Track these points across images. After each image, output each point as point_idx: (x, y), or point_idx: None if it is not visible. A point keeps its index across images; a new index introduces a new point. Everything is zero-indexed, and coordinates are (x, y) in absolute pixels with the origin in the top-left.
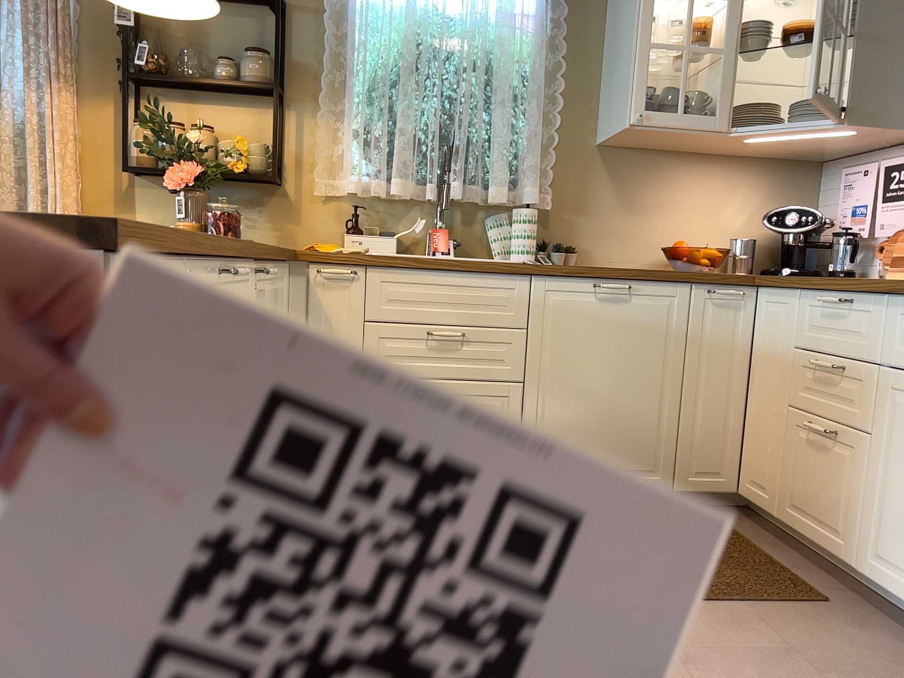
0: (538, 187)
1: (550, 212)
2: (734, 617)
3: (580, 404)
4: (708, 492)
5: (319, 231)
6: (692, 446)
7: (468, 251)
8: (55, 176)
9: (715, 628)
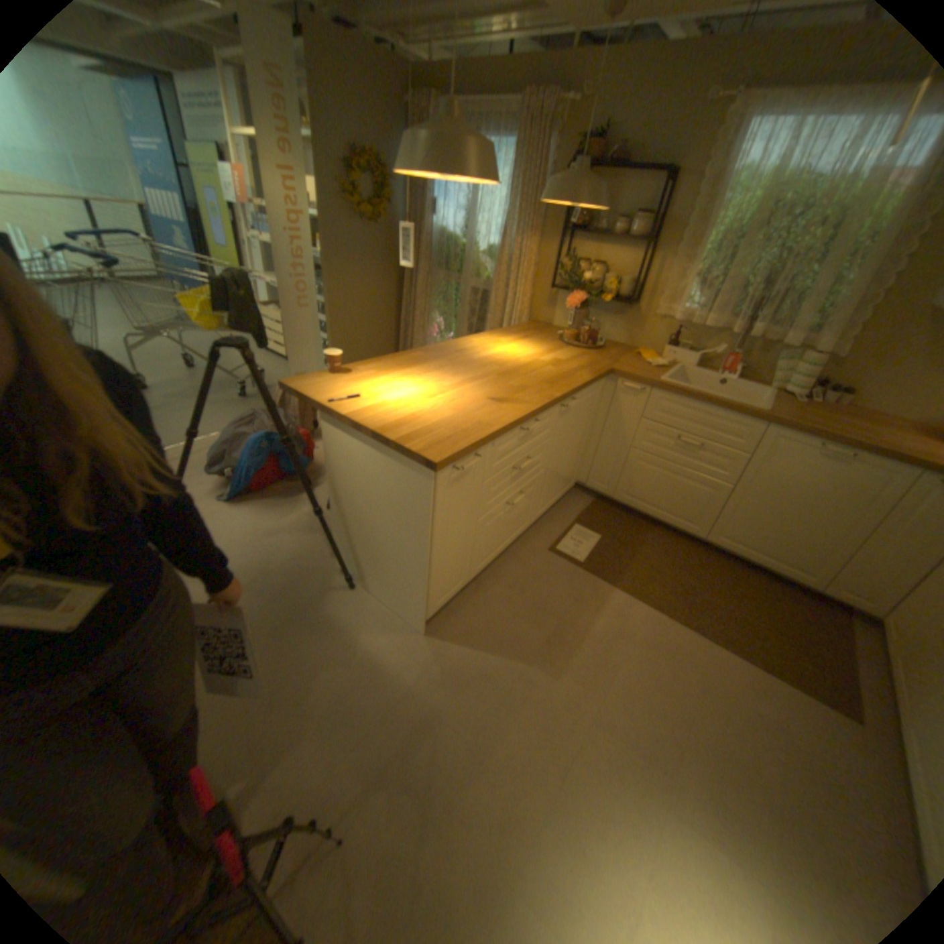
0: (841, 335)
1: (845, 356)
2: (773, 689)
3: (771, 514)
4: (854, 607)
5: (652, 337)
6: (855, 575)
7: (755, 372)
8: (517, 287)
9: (751, 687)
